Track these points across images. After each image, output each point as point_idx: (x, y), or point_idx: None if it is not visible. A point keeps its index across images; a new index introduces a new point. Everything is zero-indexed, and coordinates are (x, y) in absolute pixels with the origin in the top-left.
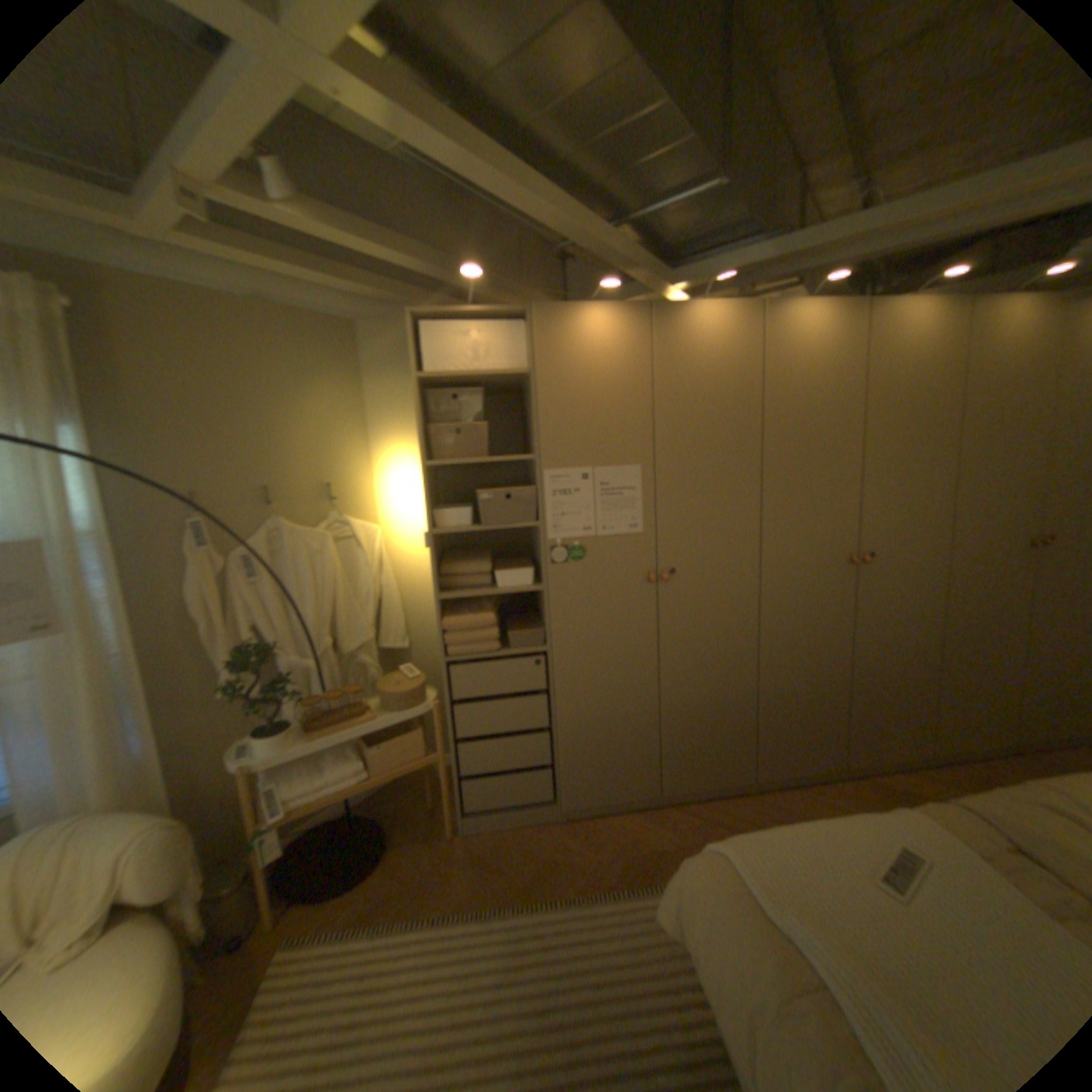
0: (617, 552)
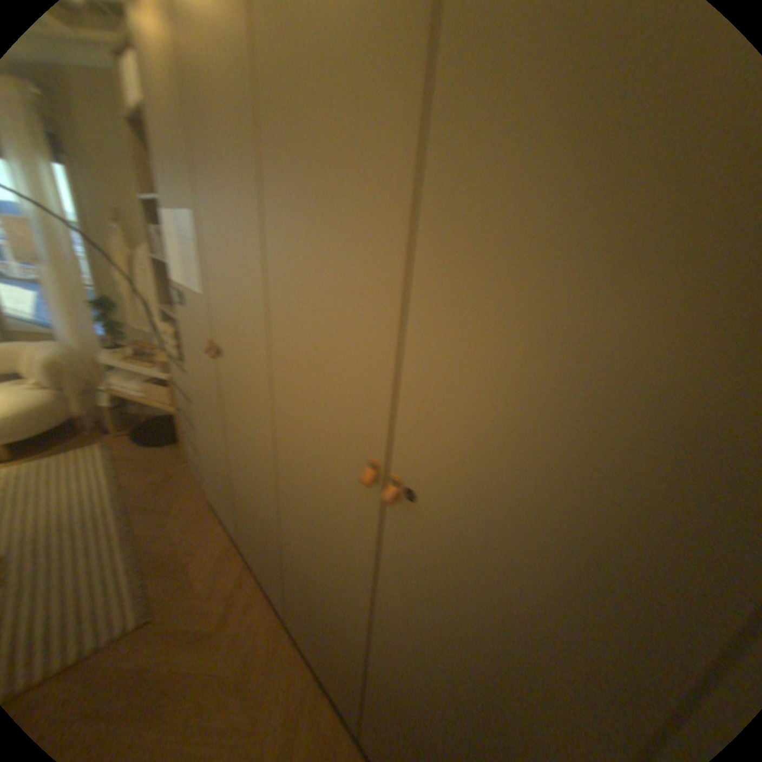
0: (191, 309)
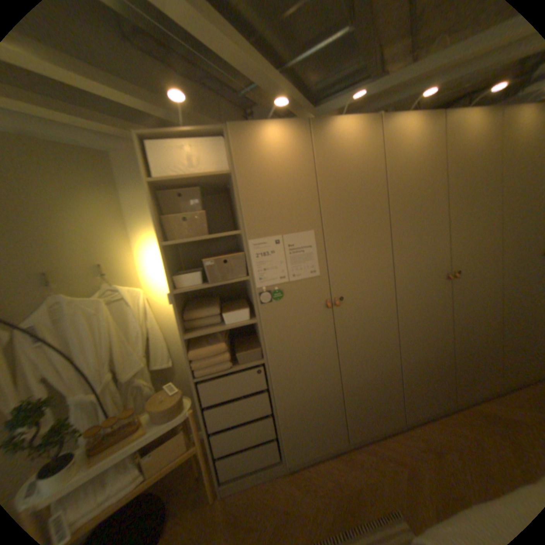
0: (304, 290)
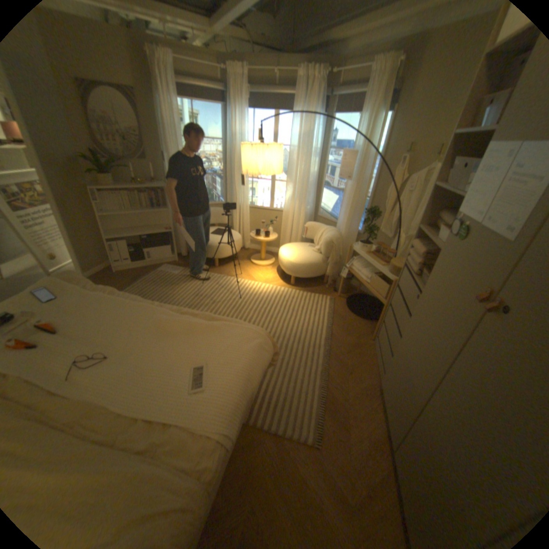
0: (484, 249)
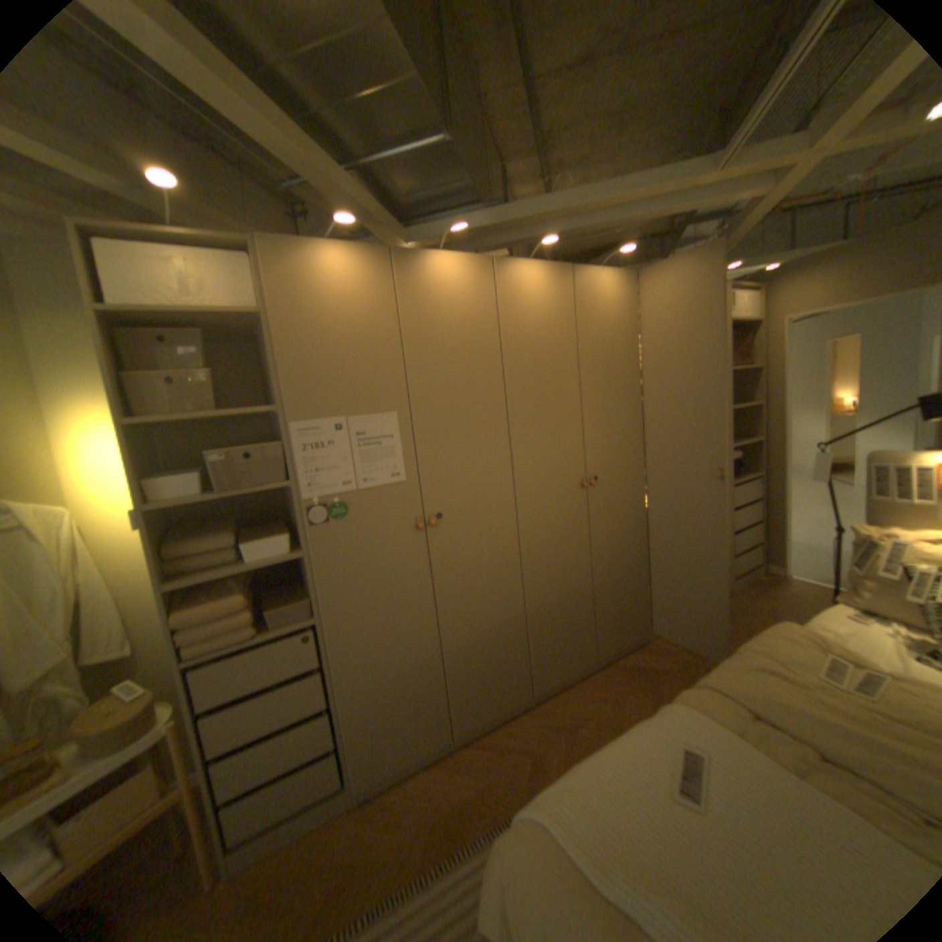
0: (383, 503)
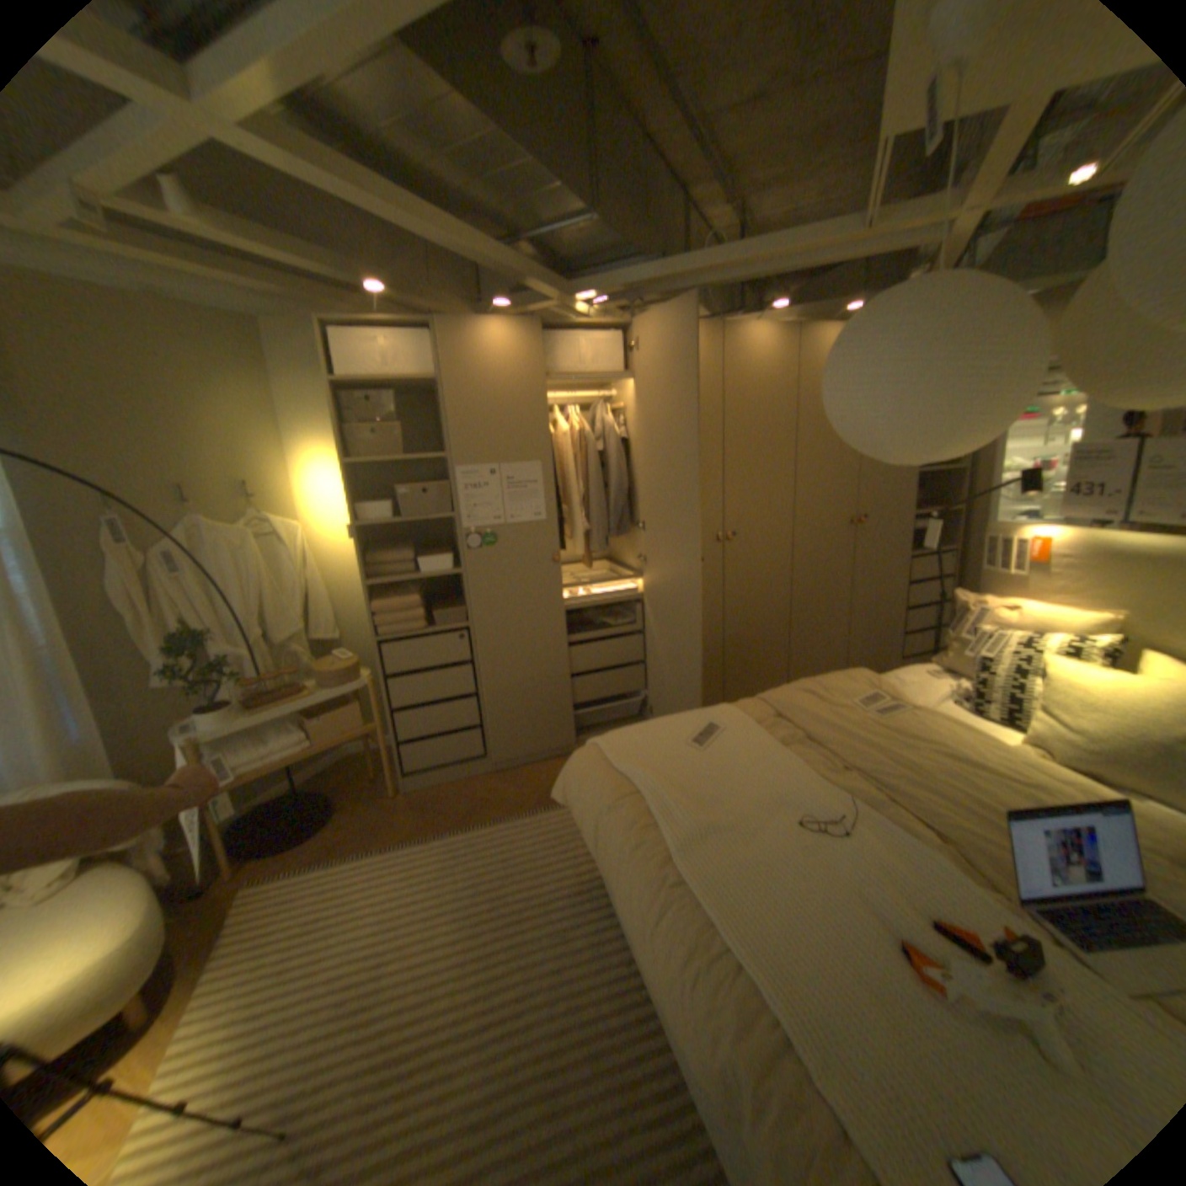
0: (525, 538)
